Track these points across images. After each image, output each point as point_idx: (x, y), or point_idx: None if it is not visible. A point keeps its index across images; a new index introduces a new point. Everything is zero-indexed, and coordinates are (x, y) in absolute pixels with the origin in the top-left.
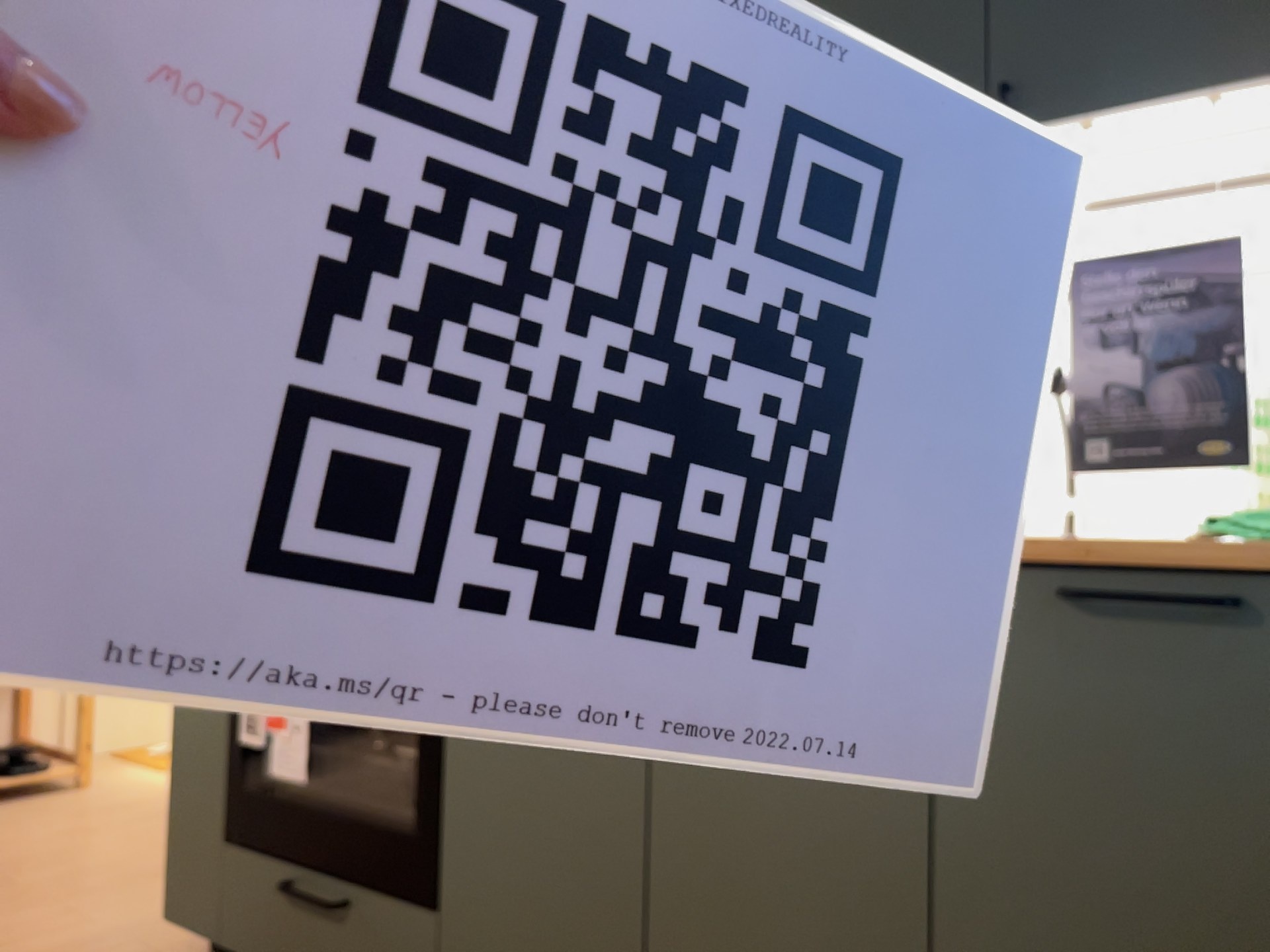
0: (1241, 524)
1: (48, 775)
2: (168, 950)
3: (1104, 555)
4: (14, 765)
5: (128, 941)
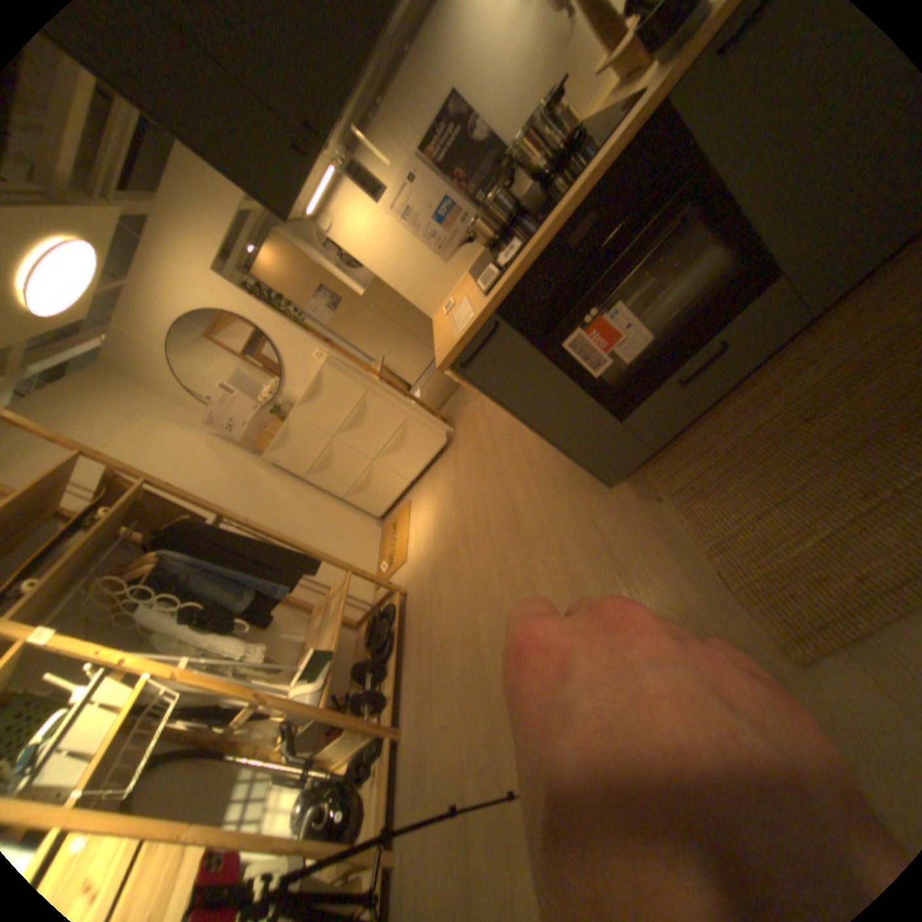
0: None
1: (396, 600)
2: (602, 500)
3: None
4: (382, 617)
5: (585, 521)
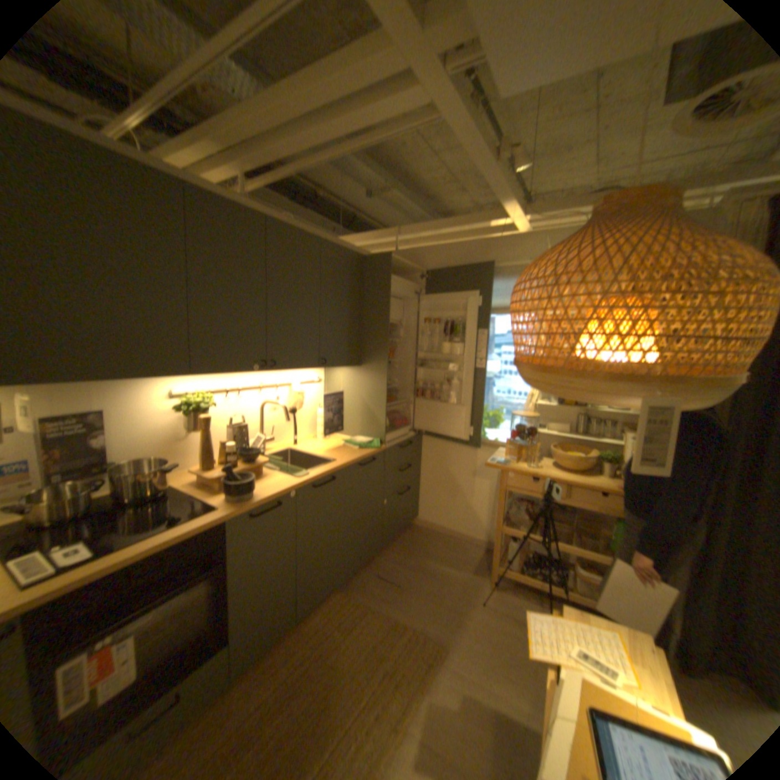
0: (365, 446)
1: None
2: None
3: (363, 457)
4: None
5: None
